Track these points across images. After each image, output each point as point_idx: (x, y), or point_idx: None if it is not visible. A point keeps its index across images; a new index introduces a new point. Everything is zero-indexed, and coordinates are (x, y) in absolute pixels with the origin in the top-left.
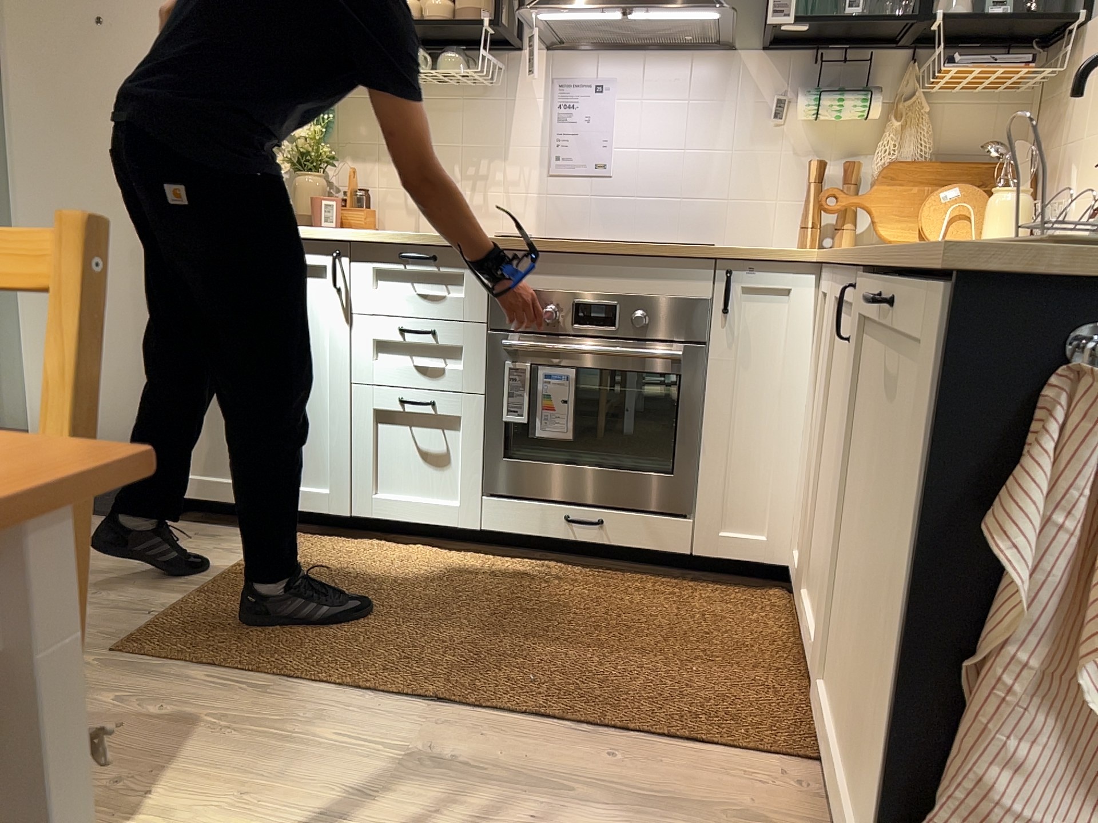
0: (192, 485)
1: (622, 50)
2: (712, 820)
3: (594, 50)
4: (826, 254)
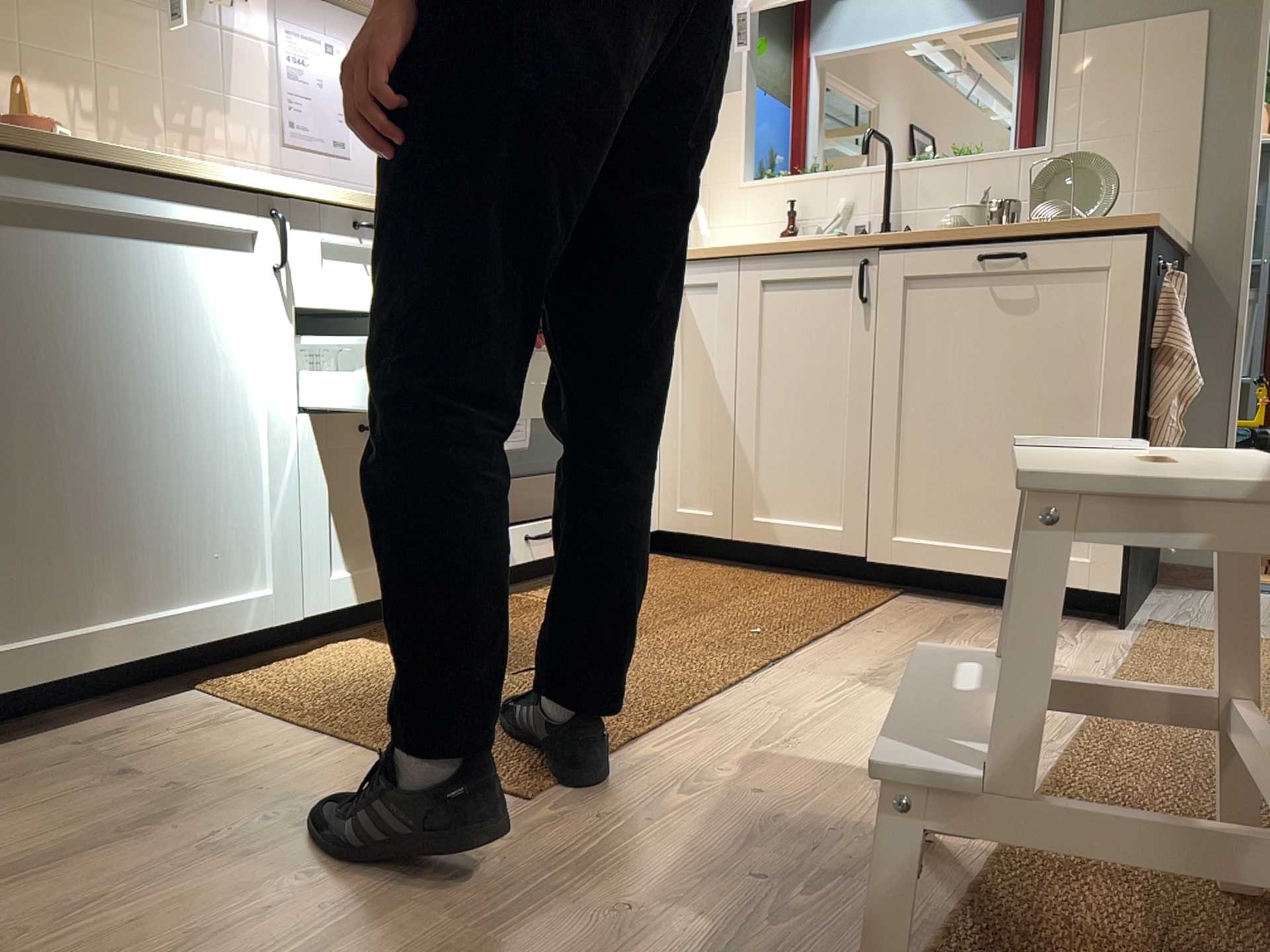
0: (8, 666)
1: (336, 13)
2: (951, 622)
3: (308, 3)
4: (702, 247)
